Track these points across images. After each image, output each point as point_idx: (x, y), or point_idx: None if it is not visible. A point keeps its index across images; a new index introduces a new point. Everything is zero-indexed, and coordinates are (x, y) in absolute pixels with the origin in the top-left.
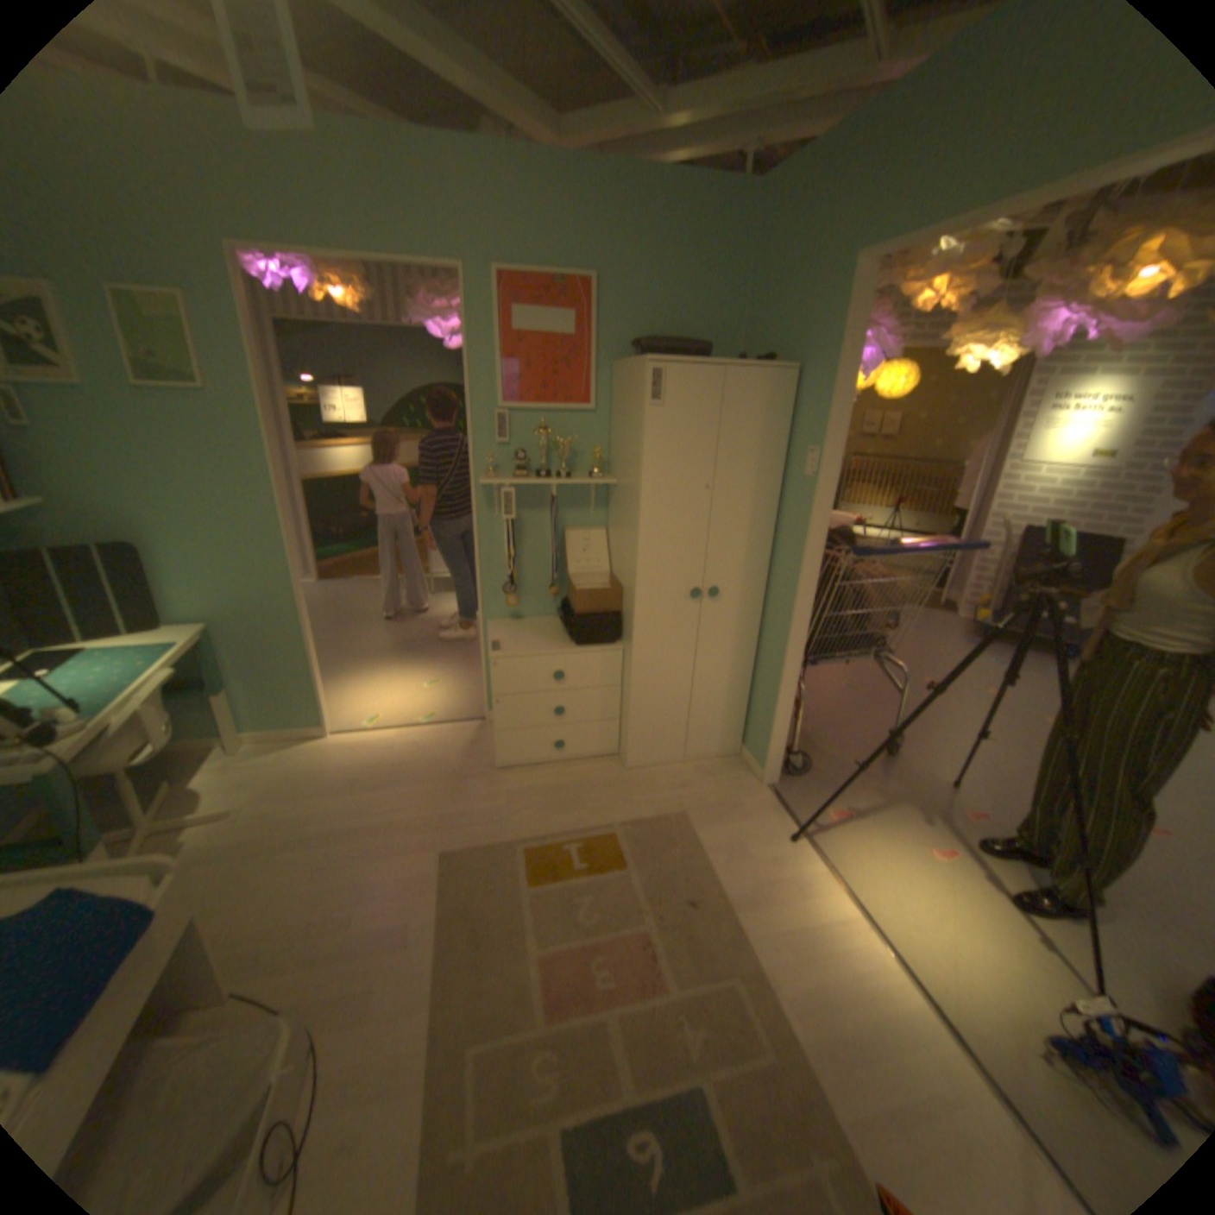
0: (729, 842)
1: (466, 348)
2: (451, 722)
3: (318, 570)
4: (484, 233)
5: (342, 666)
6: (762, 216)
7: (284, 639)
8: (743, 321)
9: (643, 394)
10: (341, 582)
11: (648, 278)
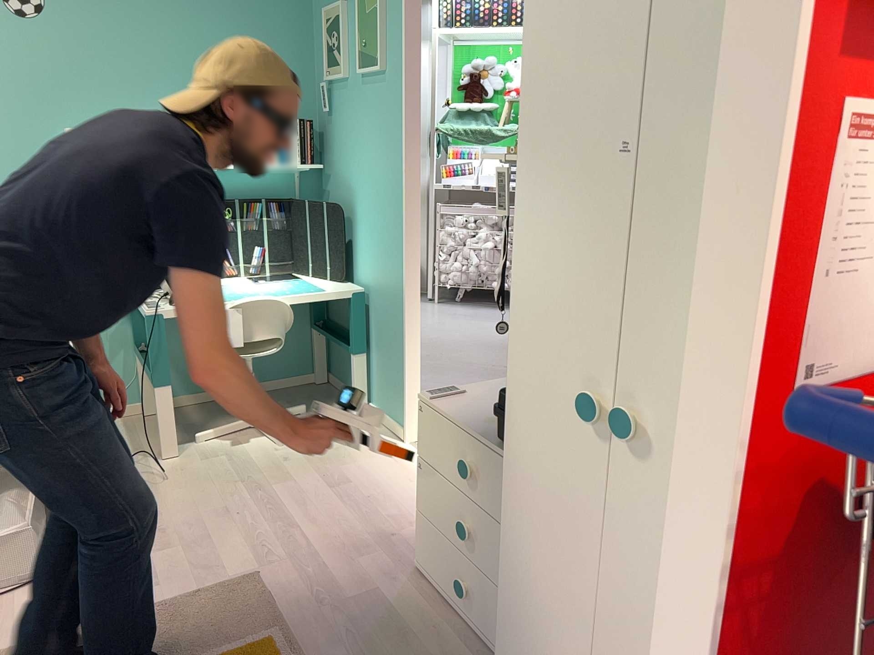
0: None
1: None
2: None
3: None
4: None
5: None
6: None
7: (396, 320)
8: None
9: None
10: None
11: None
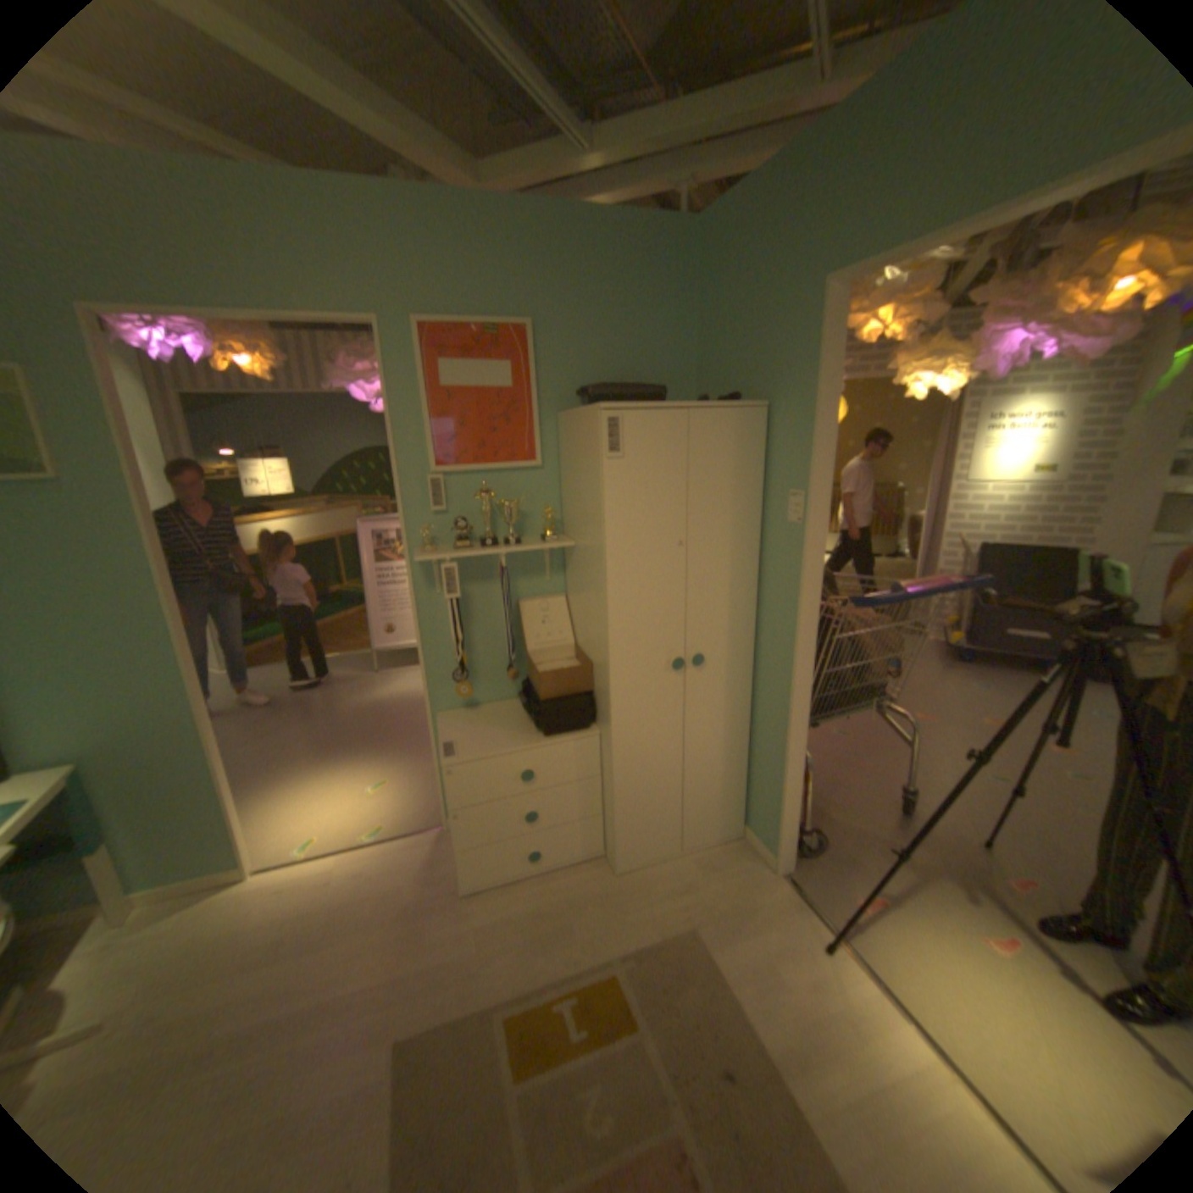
0: (756, 967)
1: (389, 408)
2: (402, 836)
3: (247, 655)
4: (401, 281)
5: (269, 775)
6: (704, 253)
7: (183, 767)
8: (694, 361)
9: (599, 445)
10: (272, 667)
11: (589, 322)
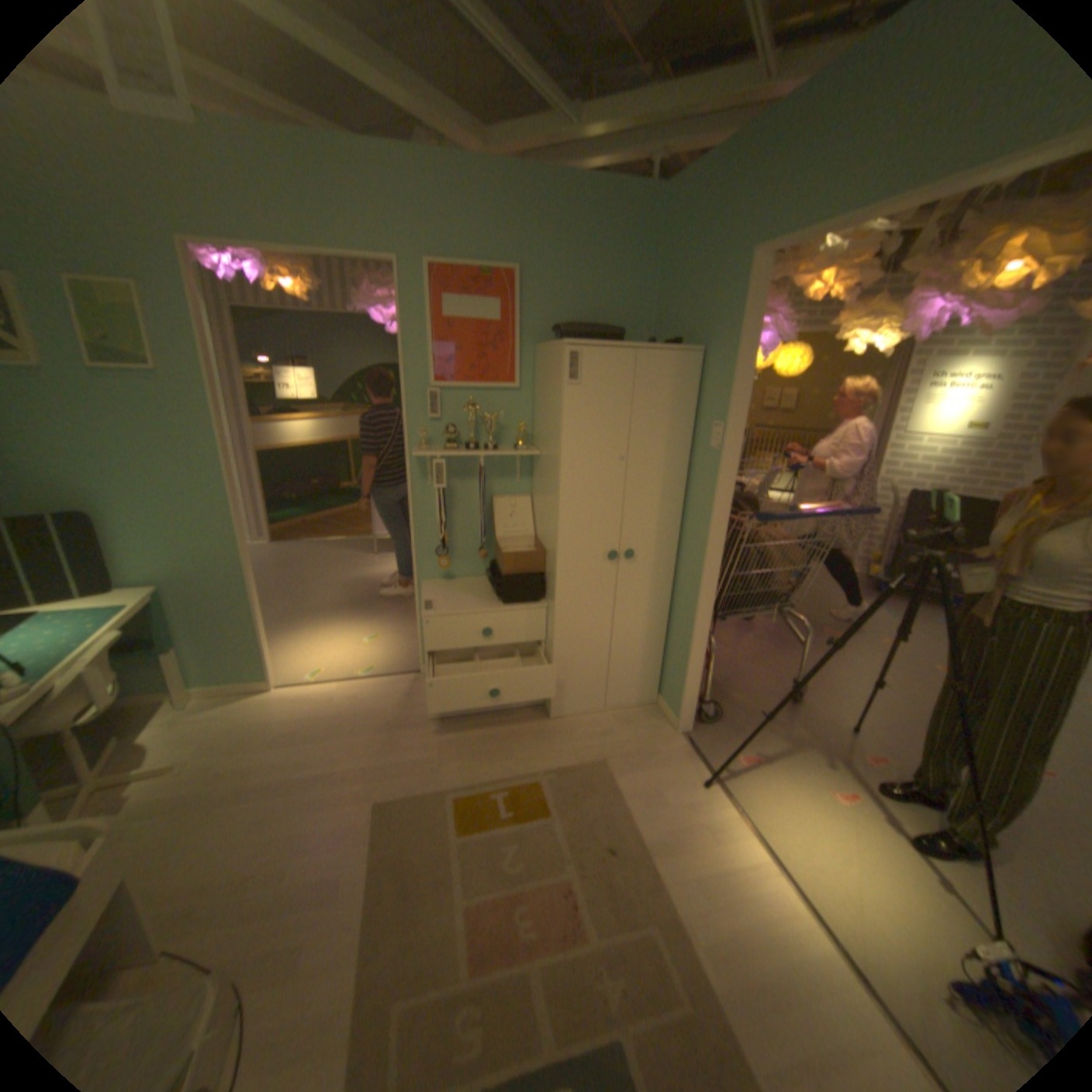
0: (646, 789)
1: (401, 333)
2: (388, 675)
3: (271, 532)
4: (417, 231)
5: (288, 623)
6: (668, 217)
7: (230, 600)
8: (653, 309)
9: (561, 375)
10: (291, 544)
11: (566, 271)
